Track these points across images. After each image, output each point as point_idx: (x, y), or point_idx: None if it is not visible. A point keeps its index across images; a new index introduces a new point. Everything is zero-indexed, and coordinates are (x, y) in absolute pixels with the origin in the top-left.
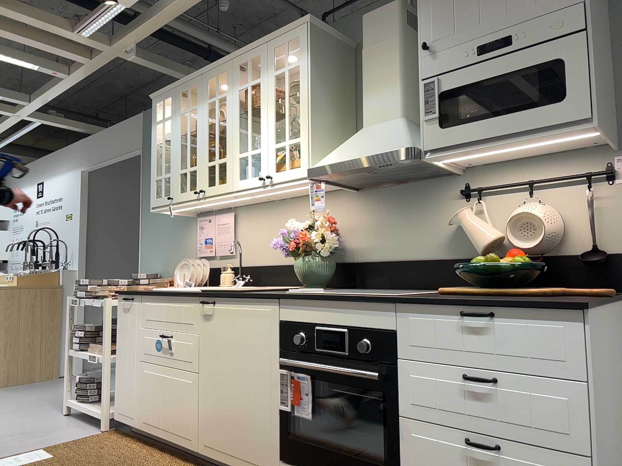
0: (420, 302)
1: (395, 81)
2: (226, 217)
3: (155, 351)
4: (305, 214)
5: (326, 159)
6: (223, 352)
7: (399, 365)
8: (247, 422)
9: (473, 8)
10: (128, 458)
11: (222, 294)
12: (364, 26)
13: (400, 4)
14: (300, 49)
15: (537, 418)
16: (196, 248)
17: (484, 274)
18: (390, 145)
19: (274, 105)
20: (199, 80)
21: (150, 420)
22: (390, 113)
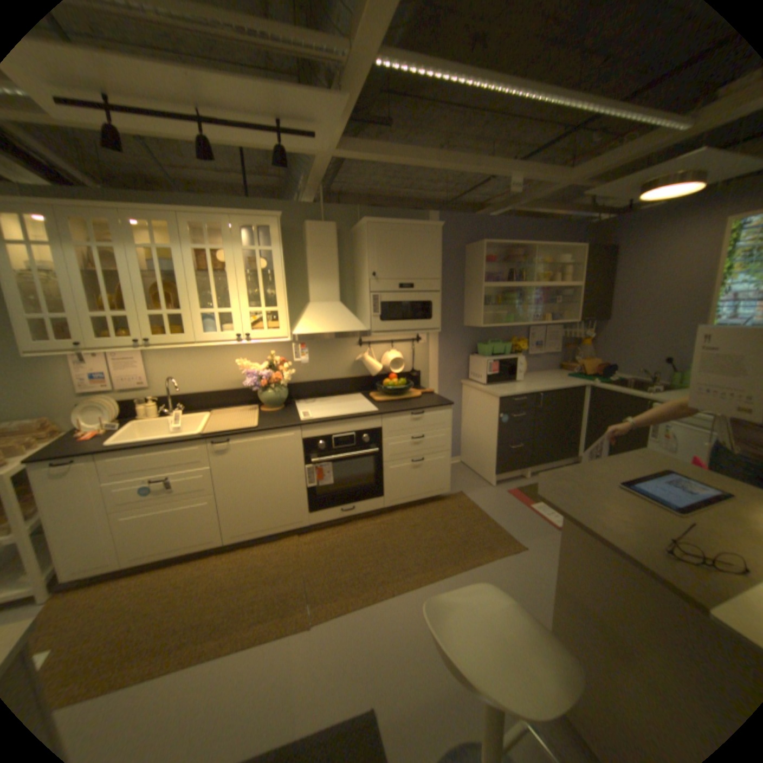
0: (395, 413)
1: (335, 278)
2: (128, 352)
3: (138, 497)
4: (239, 352)
5: (305, 328)
6: (246, 471)
7: (382, 441)
8: (277, 505)
9: (398, 262)
10: (147, 591)
11: (241, 432)
12: (309, 229)
13: (336, 226)
14: (272, 237)
15: (435, 444)
16: (69, 384)
17: (393, 390)
18: (352, 326)
19: (245, 276)
20: (110, 213)
21: (144, 553)
22: (332, 298)
